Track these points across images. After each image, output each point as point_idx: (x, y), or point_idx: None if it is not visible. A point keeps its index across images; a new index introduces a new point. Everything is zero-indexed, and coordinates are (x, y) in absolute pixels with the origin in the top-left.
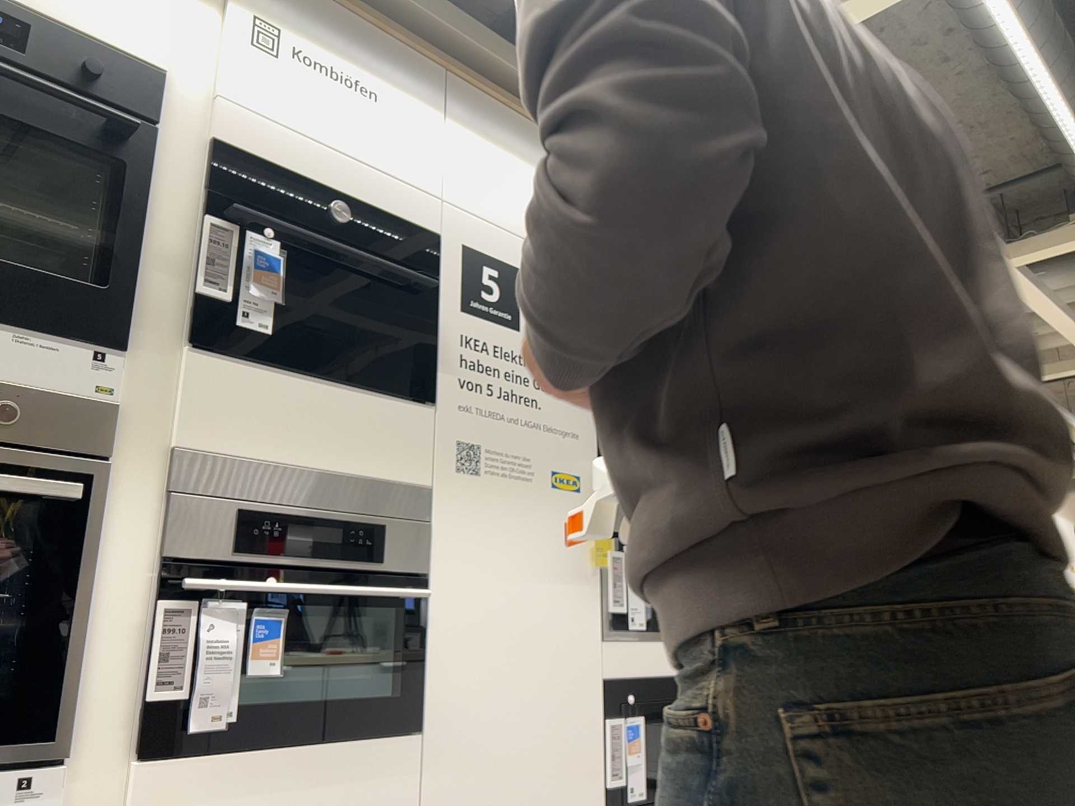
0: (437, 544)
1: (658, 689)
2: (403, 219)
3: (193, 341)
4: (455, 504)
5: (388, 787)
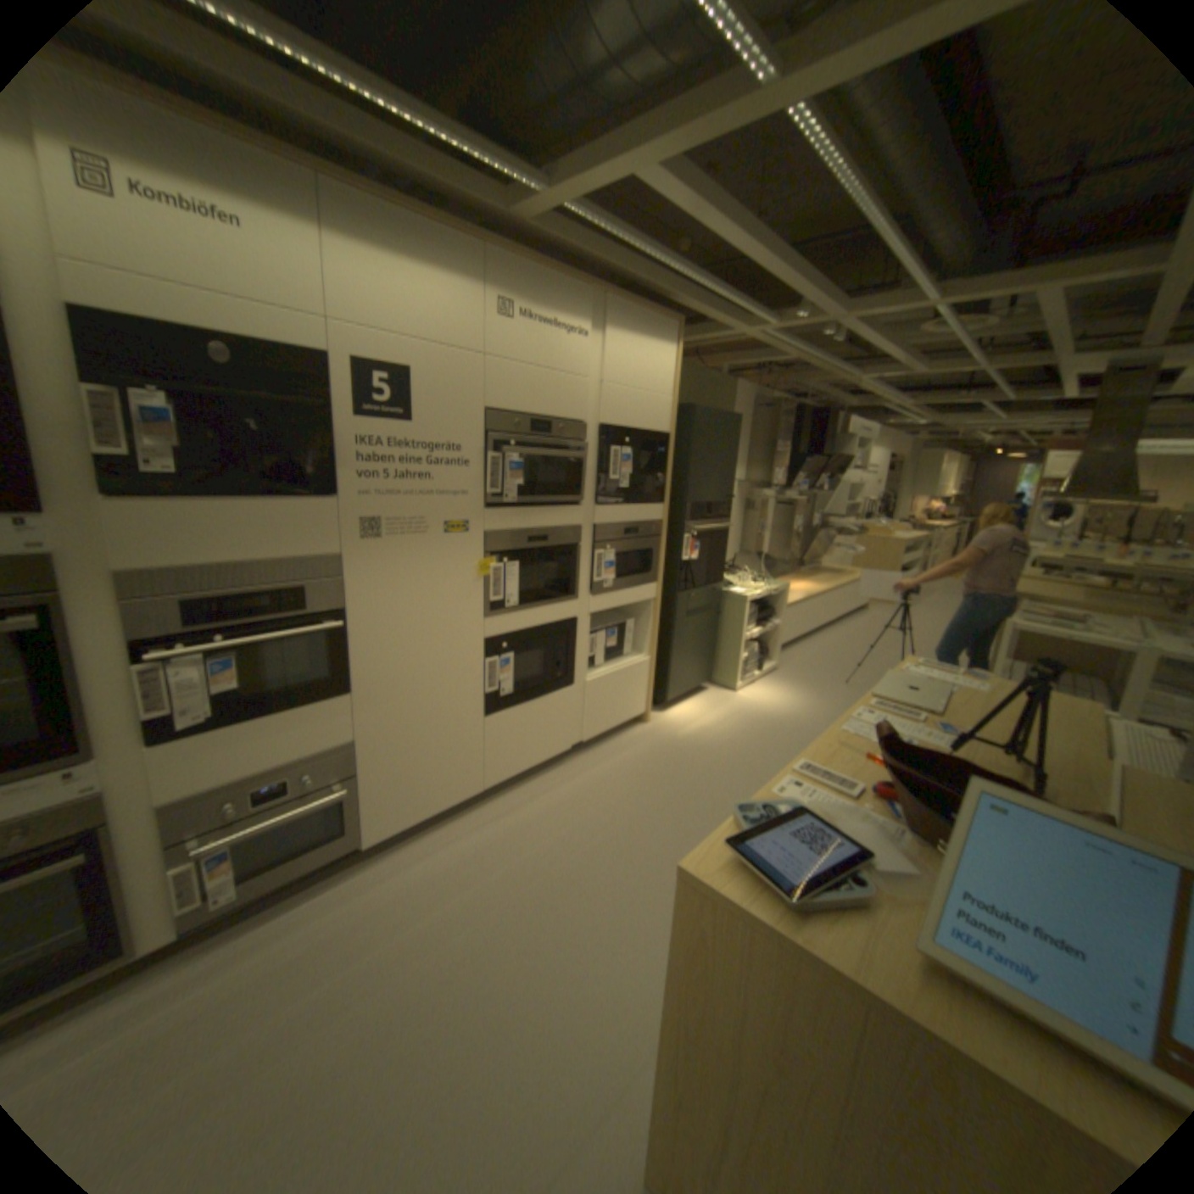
0: (349, 589)
1: (523, 637)
2: (287, 347)
3: (103, 494)
4: (362, 561)
5: (328, 724)
